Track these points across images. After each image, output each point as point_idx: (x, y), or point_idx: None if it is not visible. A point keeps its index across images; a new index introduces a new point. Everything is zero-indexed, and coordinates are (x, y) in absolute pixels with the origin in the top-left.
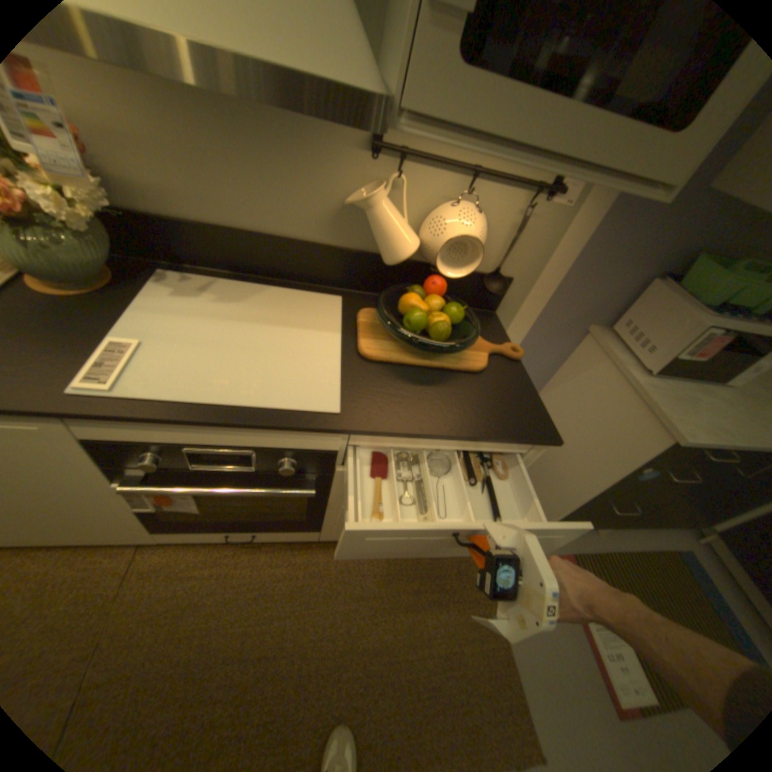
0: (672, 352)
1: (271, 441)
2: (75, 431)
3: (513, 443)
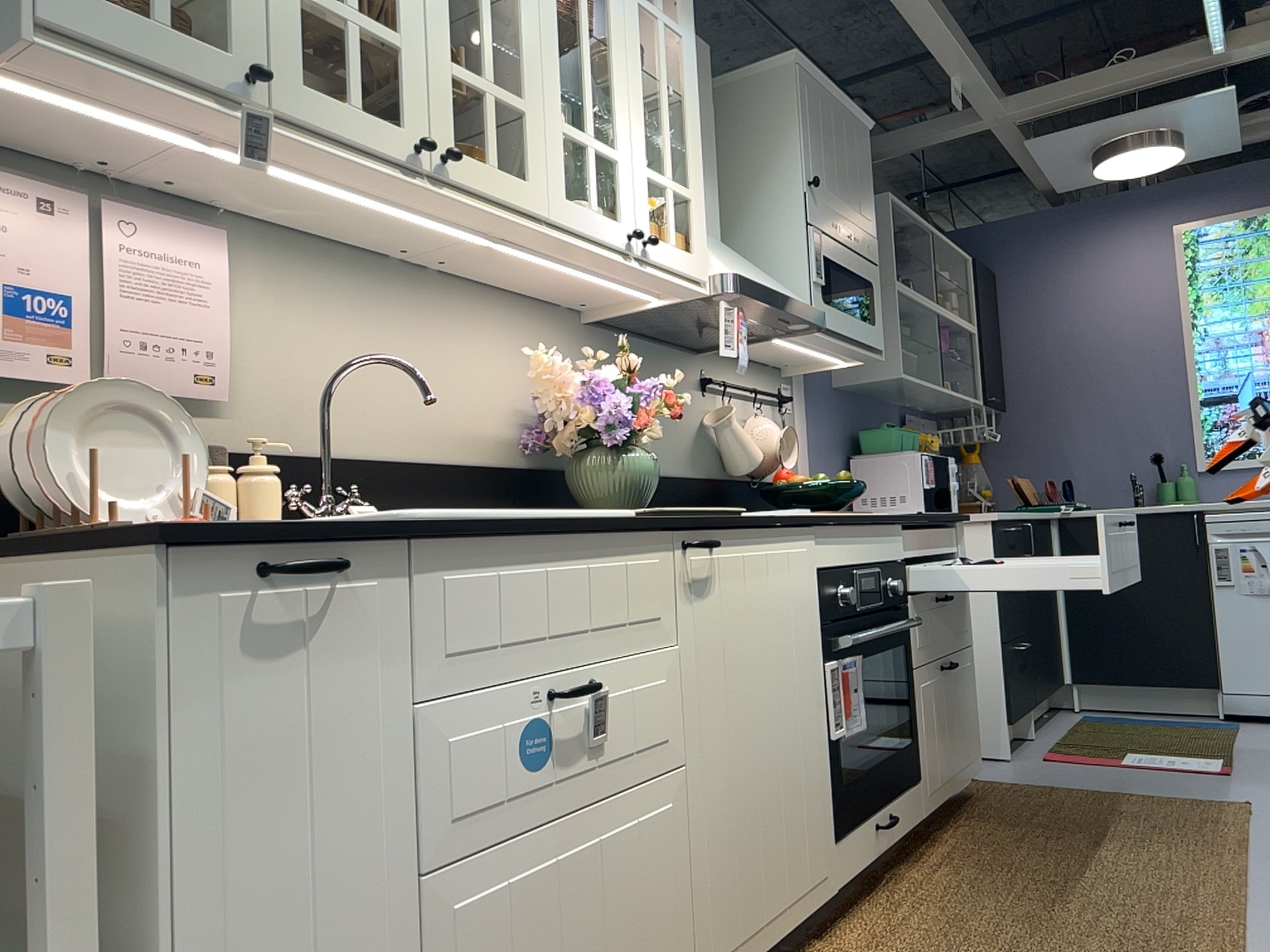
0: (917, 492)
1: (883, 551)
2: (816, 558)
3: (957, 520)
